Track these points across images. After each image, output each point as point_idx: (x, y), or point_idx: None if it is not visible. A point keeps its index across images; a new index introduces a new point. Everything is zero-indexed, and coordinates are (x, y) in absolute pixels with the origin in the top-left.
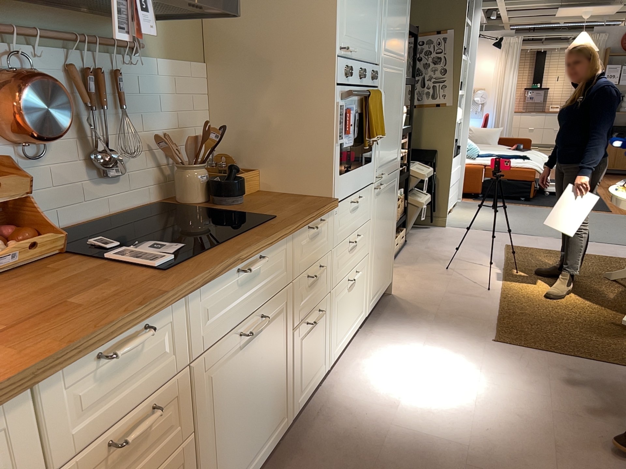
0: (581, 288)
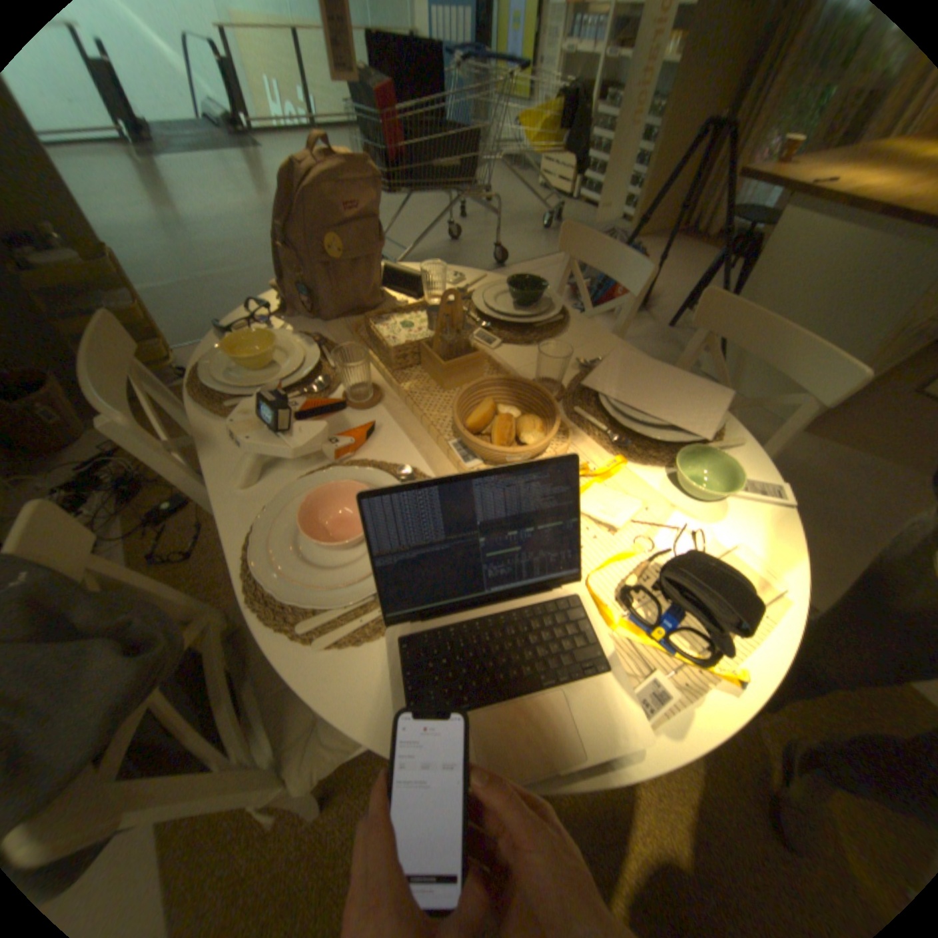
0: (570, 813)
